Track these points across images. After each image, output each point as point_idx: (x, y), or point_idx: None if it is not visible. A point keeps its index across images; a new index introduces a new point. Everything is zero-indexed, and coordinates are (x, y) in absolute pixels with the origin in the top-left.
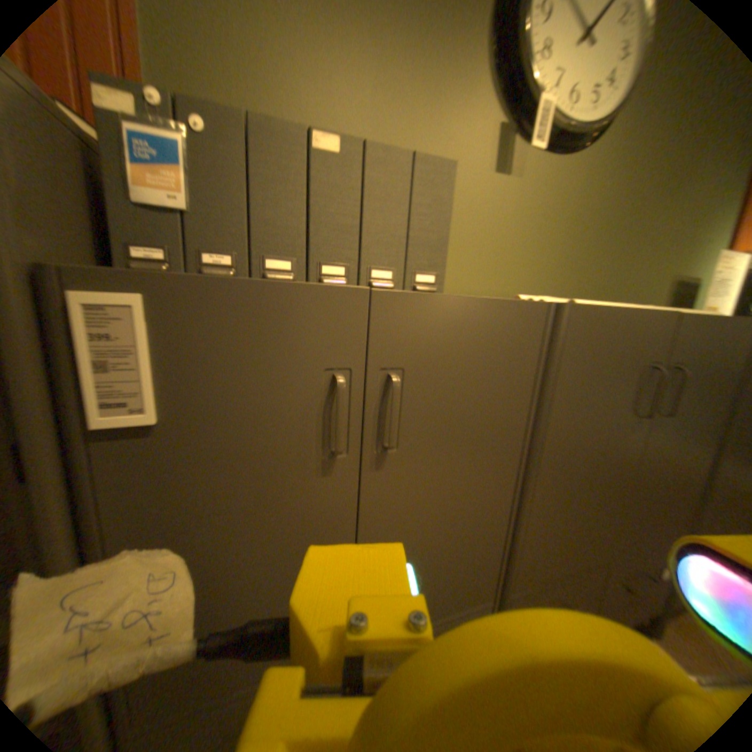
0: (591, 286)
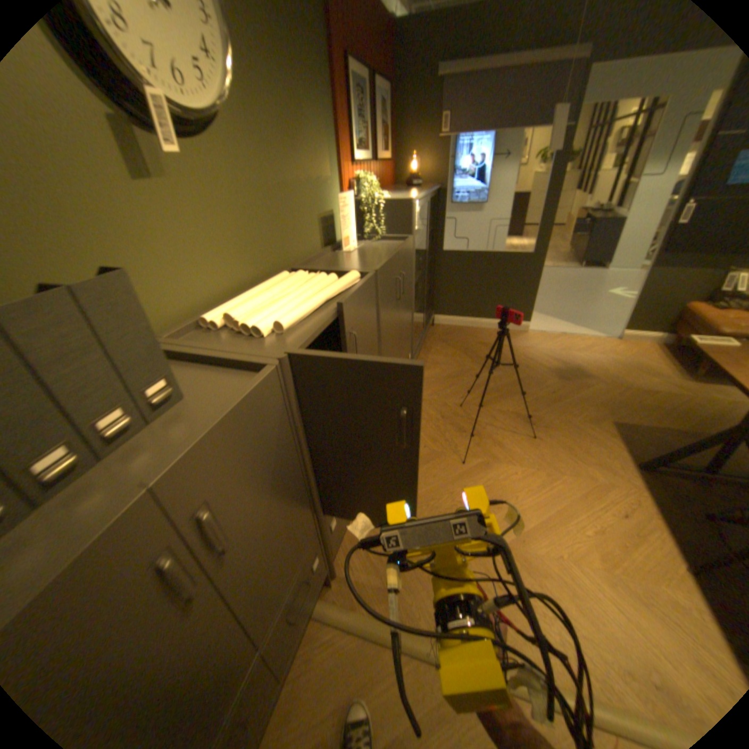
0: (270, 253)
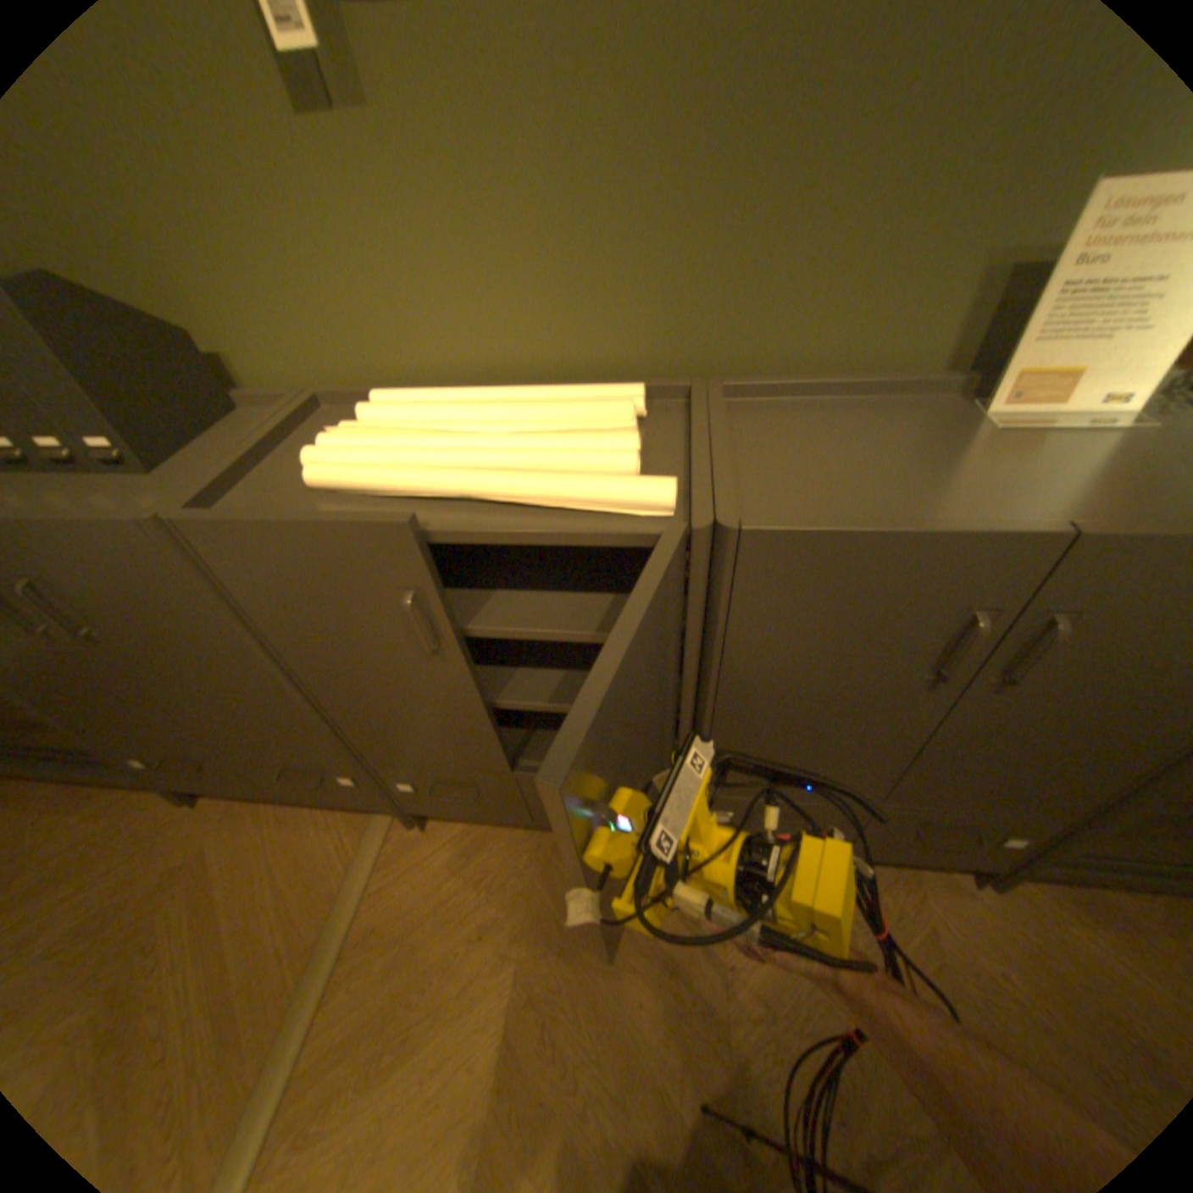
0: (653, 324)
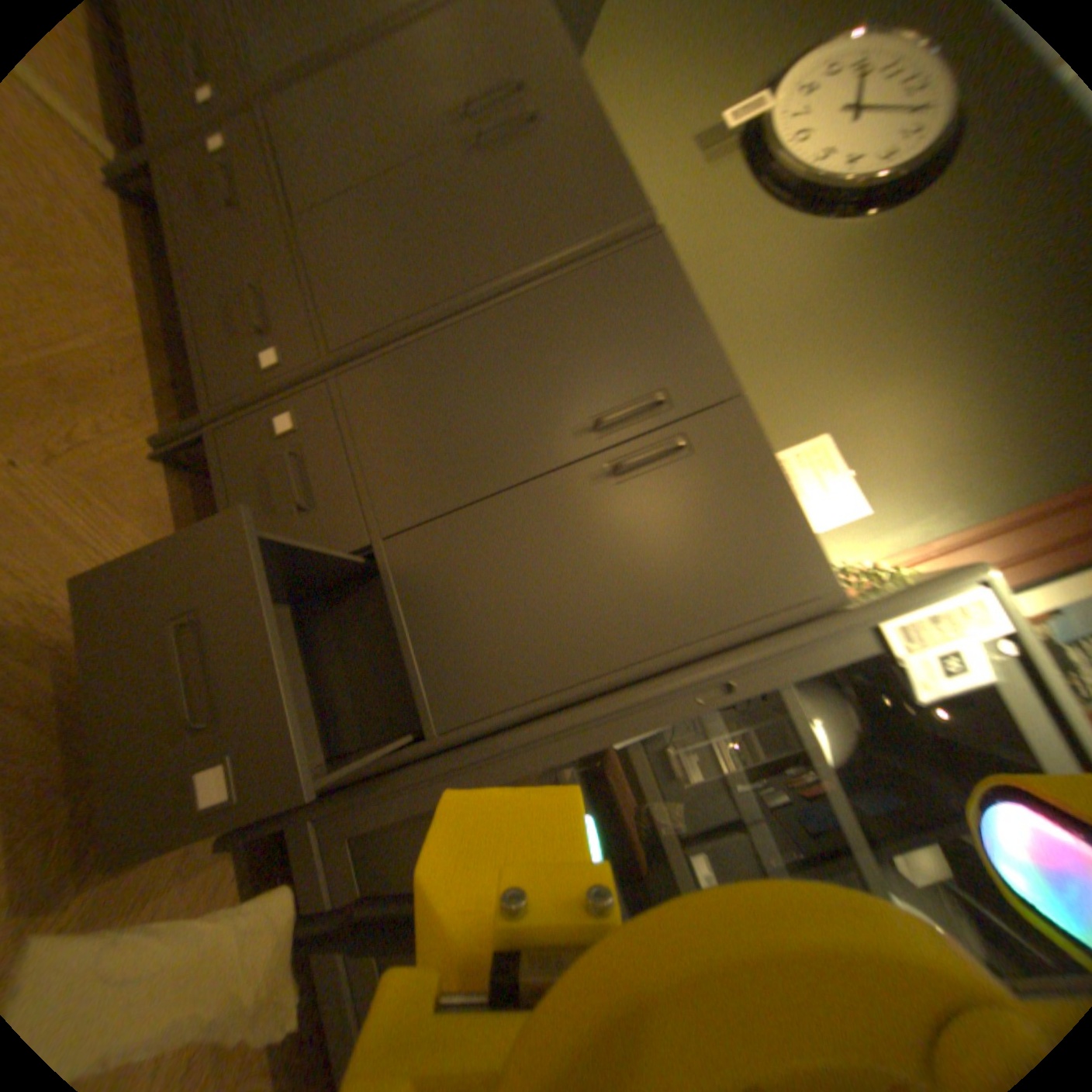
0: None
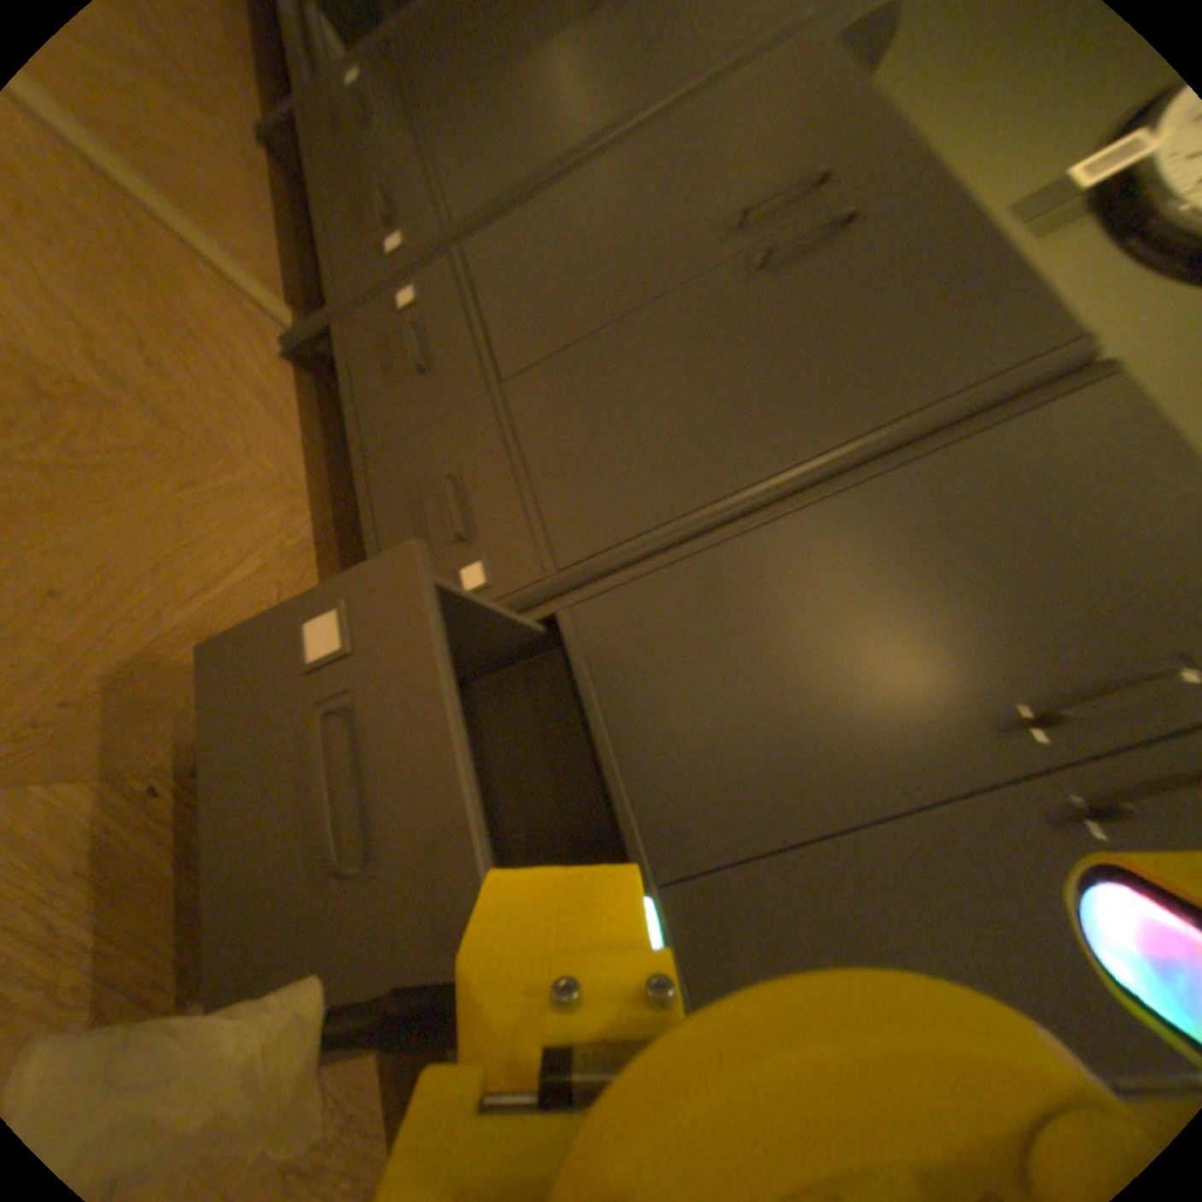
0: None
